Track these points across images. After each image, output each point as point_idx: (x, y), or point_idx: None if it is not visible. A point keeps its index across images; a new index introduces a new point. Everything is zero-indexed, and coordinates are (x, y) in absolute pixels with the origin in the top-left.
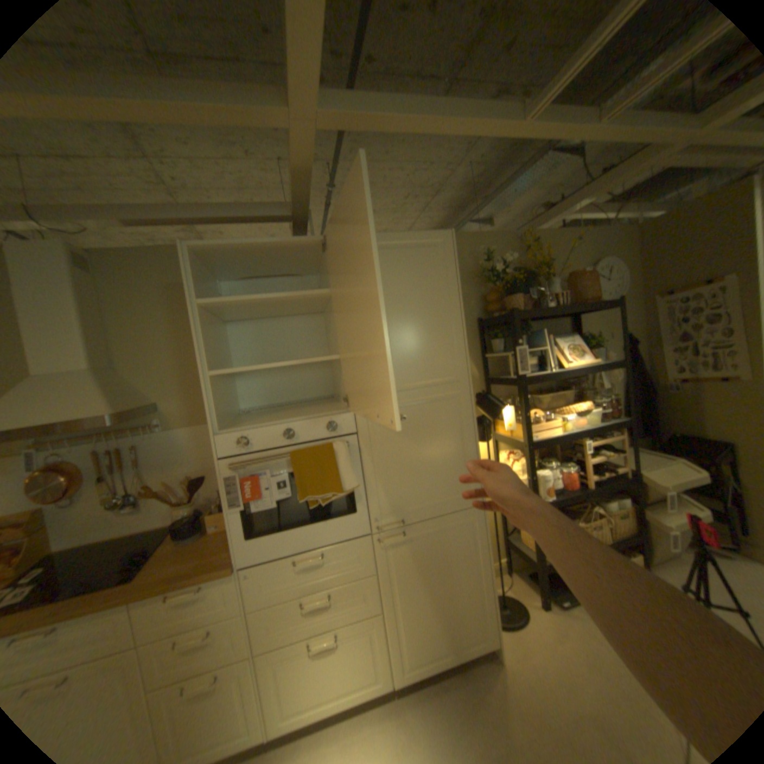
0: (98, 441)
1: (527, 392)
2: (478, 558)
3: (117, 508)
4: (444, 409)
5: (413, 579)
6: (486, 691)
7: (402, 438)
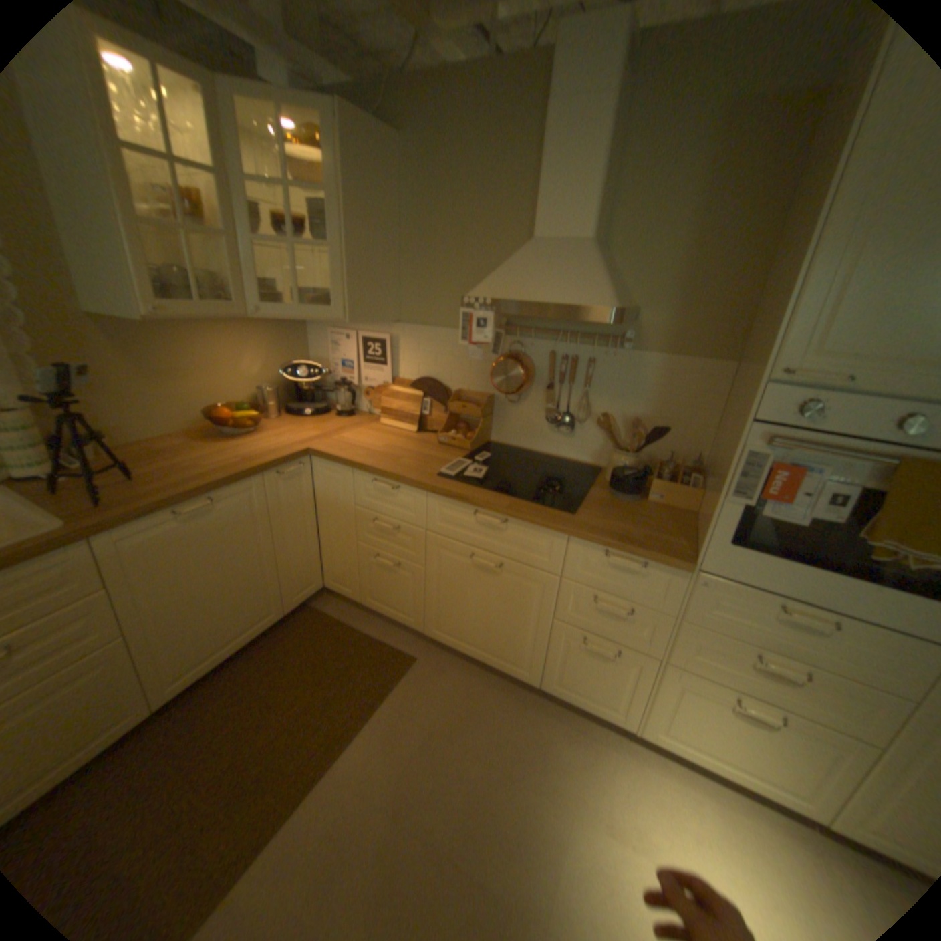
0: (561, 340)
1: None
2: None
3: (557, 423)
4: None
5: None
6: None
7: None
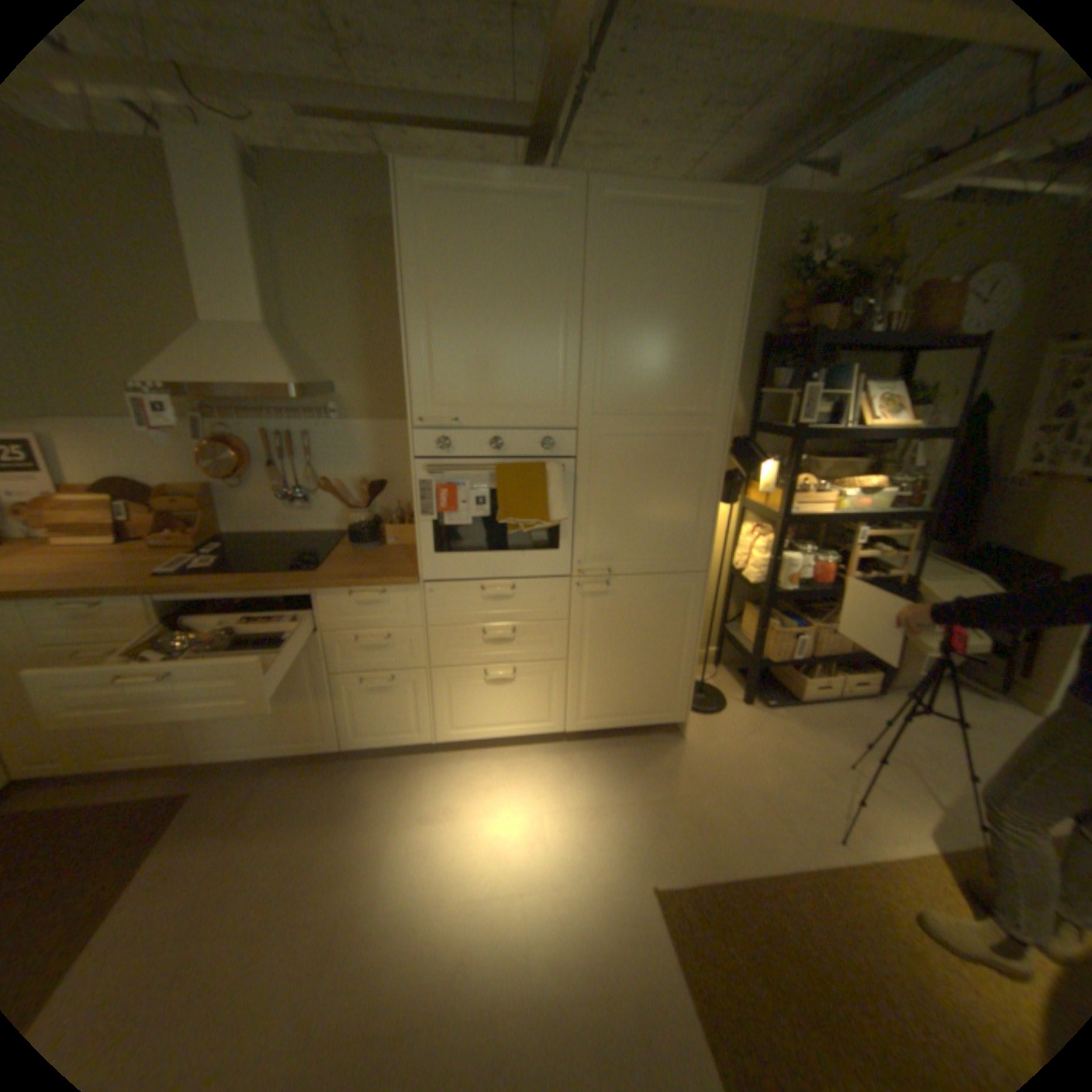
0: (268, 418)
1: (802, 449)
2: (685, 628)
3: (289, 498)
4: (689, 448)
5: (607, 632)
6: (660, 754)
7: (628, 474)
